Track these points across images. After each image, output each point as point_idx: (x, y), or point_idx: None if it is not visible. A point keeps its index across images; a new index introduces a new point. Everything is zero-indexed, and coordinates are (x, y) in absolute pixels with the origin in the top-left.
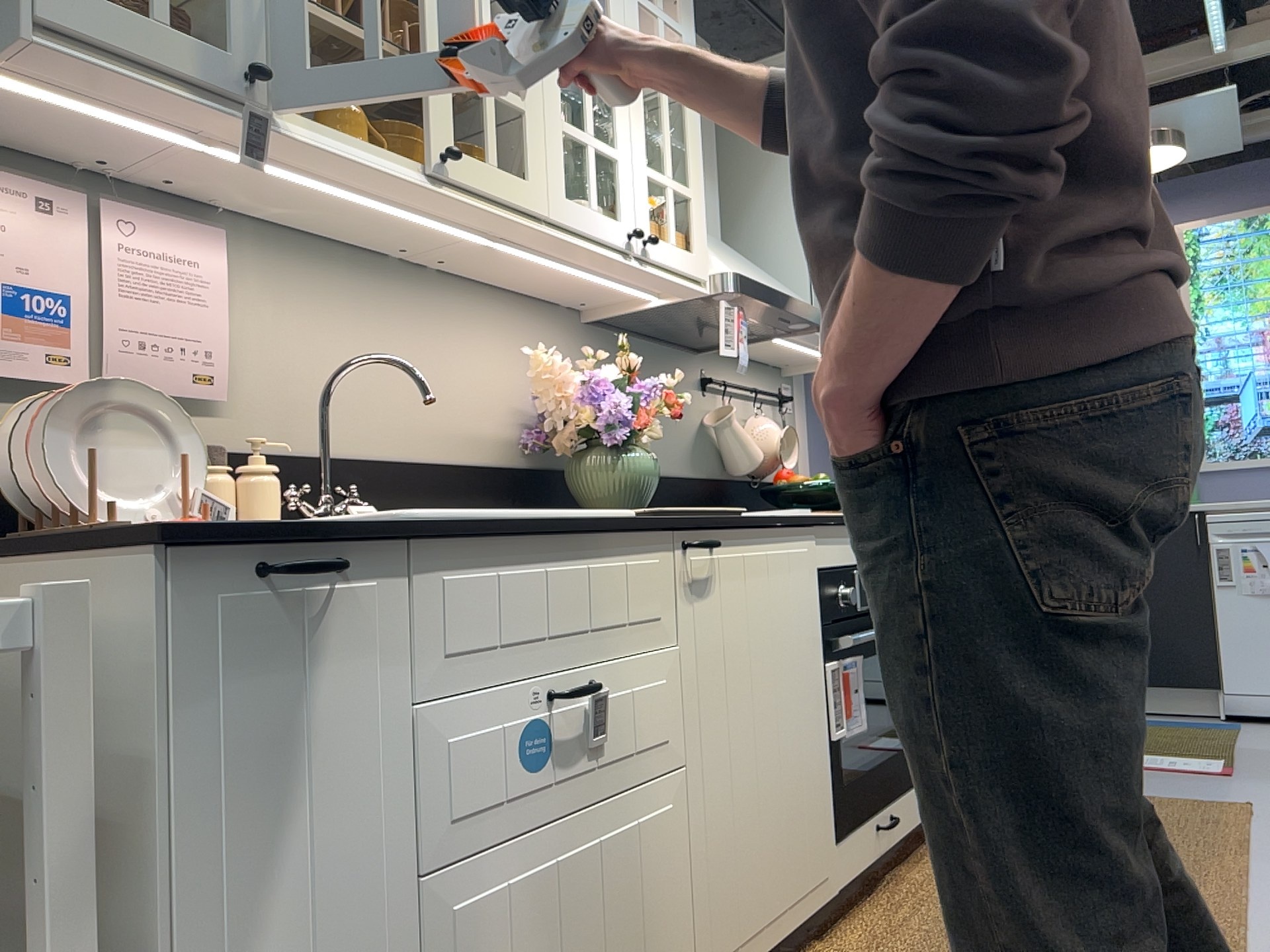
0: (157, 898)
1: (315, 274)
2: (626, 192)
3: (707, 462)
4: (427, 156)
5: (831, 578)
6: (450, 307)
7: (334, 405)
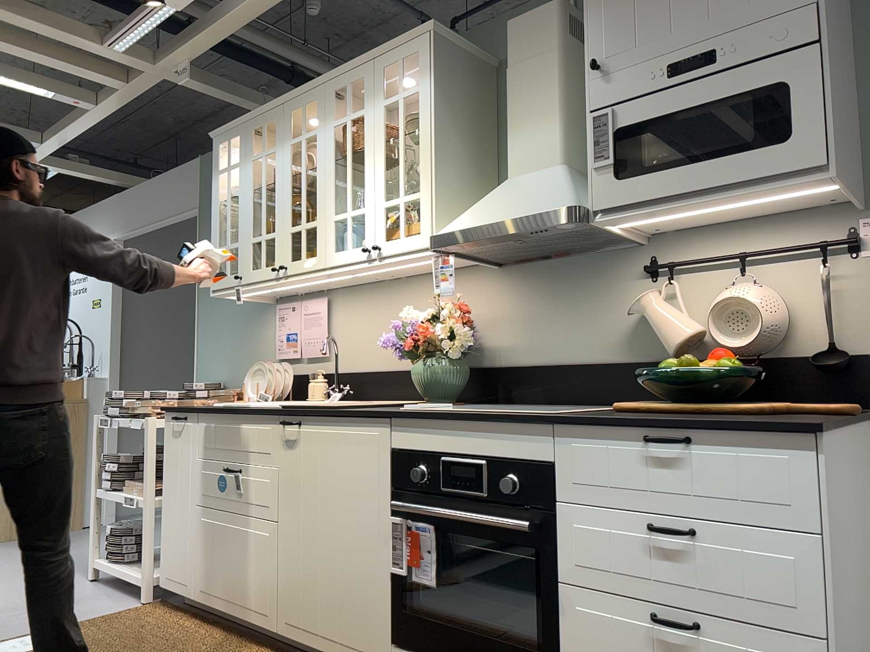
0: (163, 480)
1: (357, 299)
2: (367, 226)
3: (649, 345)
4: (280, 270)
5: (407, 458)
6: (410, 291)
7: (362, 350)
